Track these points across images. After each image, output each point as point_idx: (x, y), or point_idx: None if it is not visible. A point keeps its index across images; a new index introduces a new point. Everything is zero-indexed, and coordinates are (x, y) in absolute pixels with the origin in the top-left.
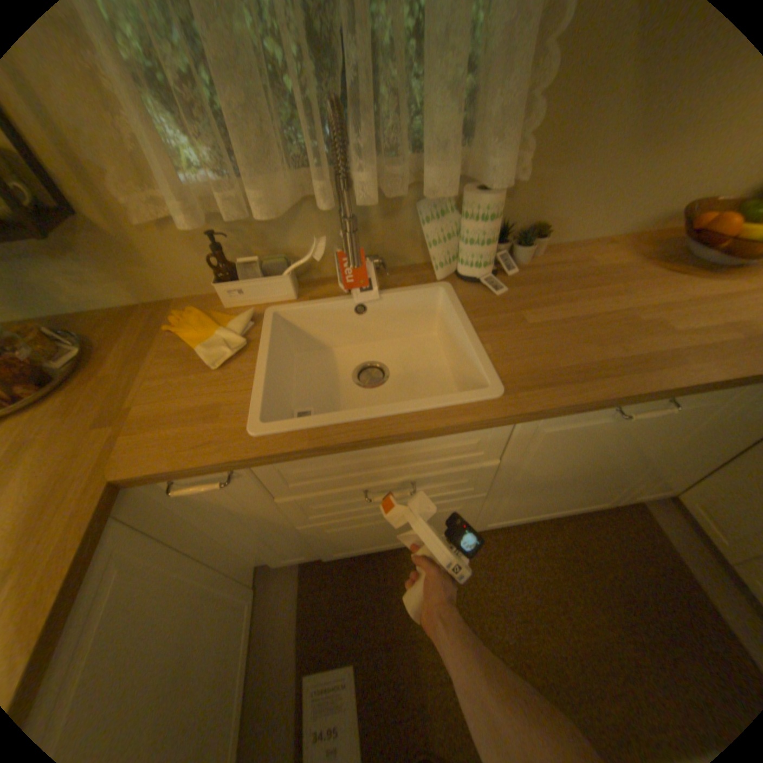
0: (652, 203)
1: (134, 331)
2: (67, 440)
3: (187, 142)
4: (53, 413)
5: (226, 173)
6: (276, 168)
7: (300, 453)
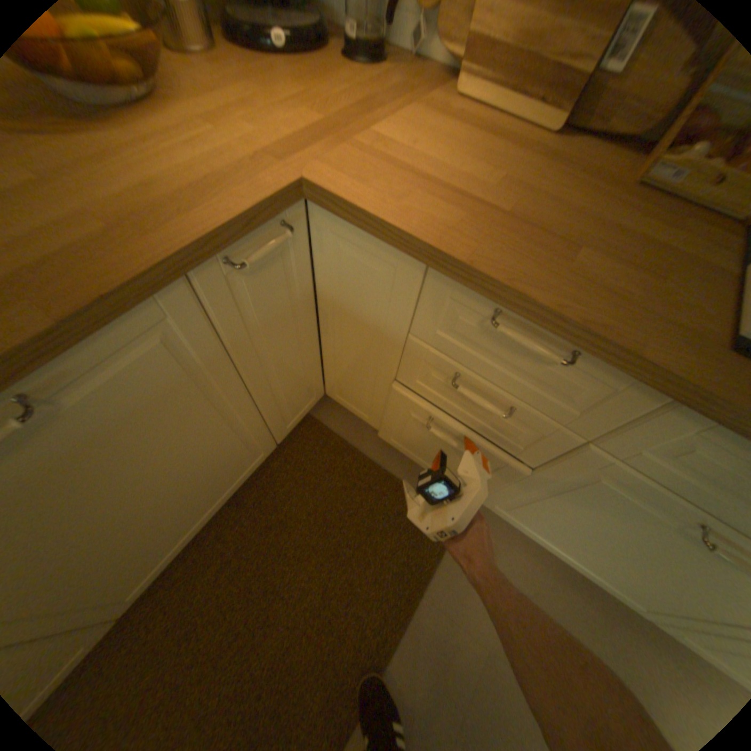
0: None
1: None
2: None
3: None
4: None
5: None
6: None
7: None
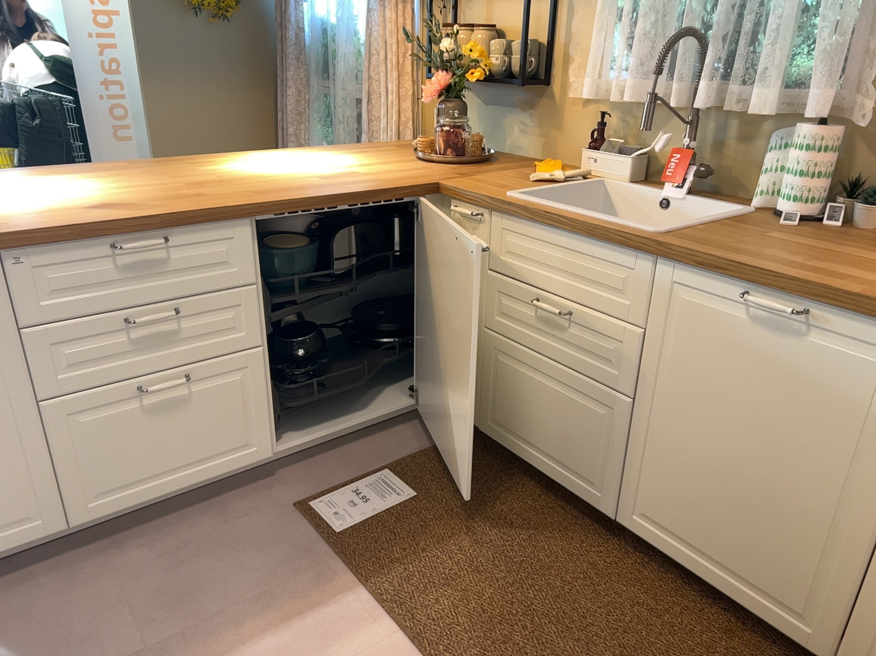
0: None
1: (520, 165)
2: (442, 172)
3: (621, 57)
4: (449, 167)
5: (624, 74)
6: (652, 76)
7: (516, 208)
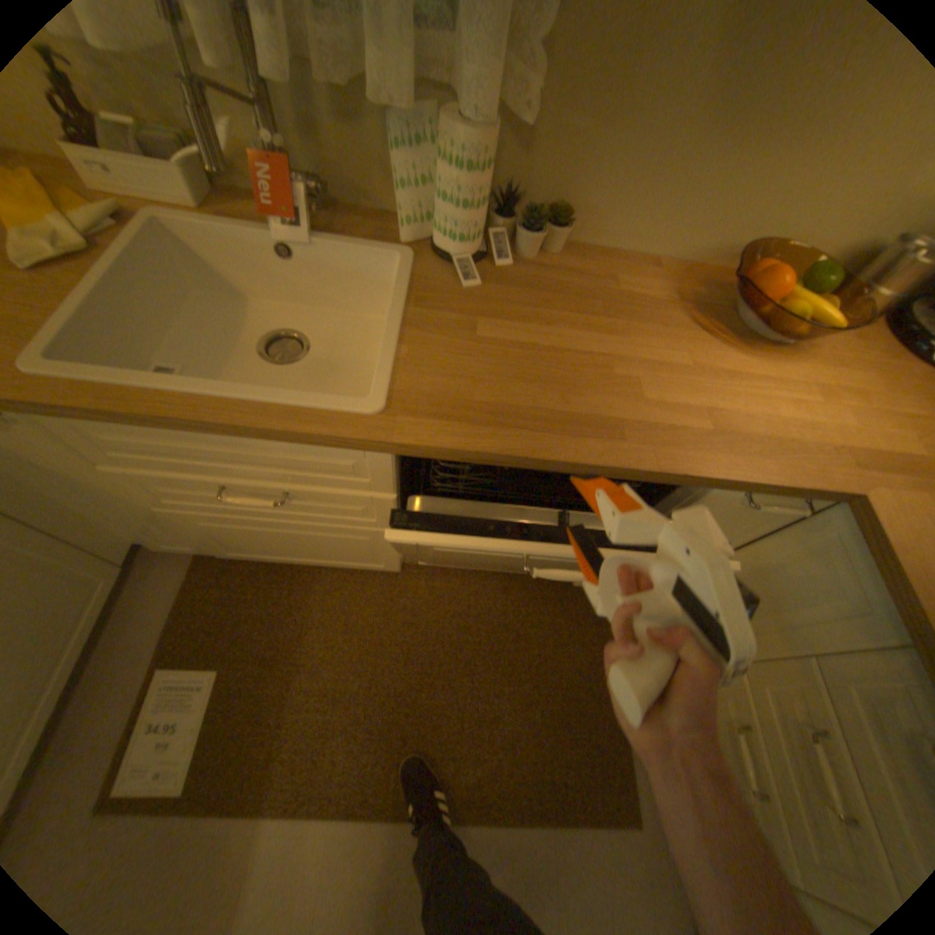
0: (720, 226)
1: None
2: None
3: None
4: None
5: None
6: None
7: (80, 413)
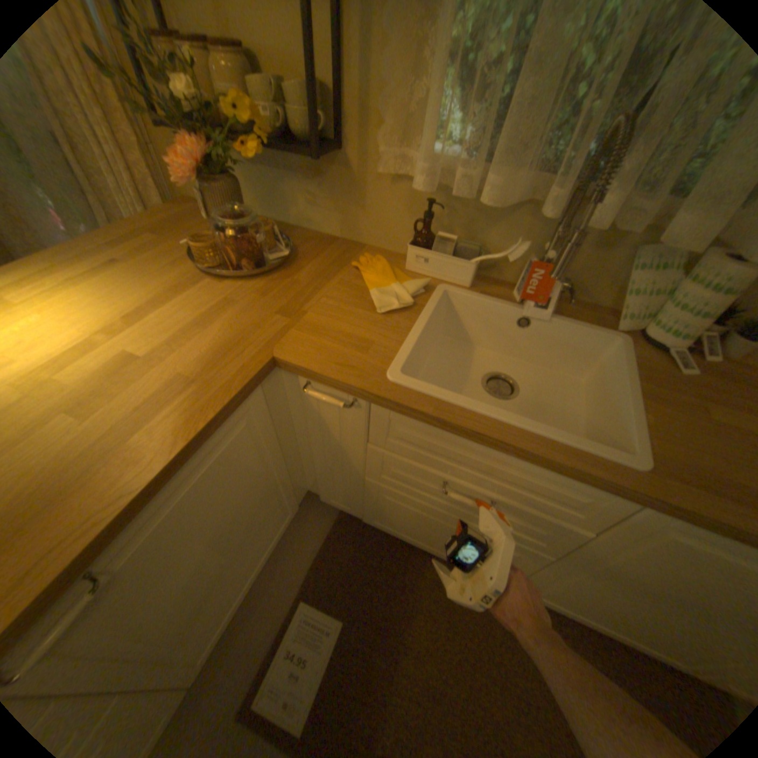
0: None
1: (331, 257)
2: (259, 313)
3: (460, 120)
4: (257, 291)
5: (479, 155)
6: (525, 165)
7: (422, 415)
